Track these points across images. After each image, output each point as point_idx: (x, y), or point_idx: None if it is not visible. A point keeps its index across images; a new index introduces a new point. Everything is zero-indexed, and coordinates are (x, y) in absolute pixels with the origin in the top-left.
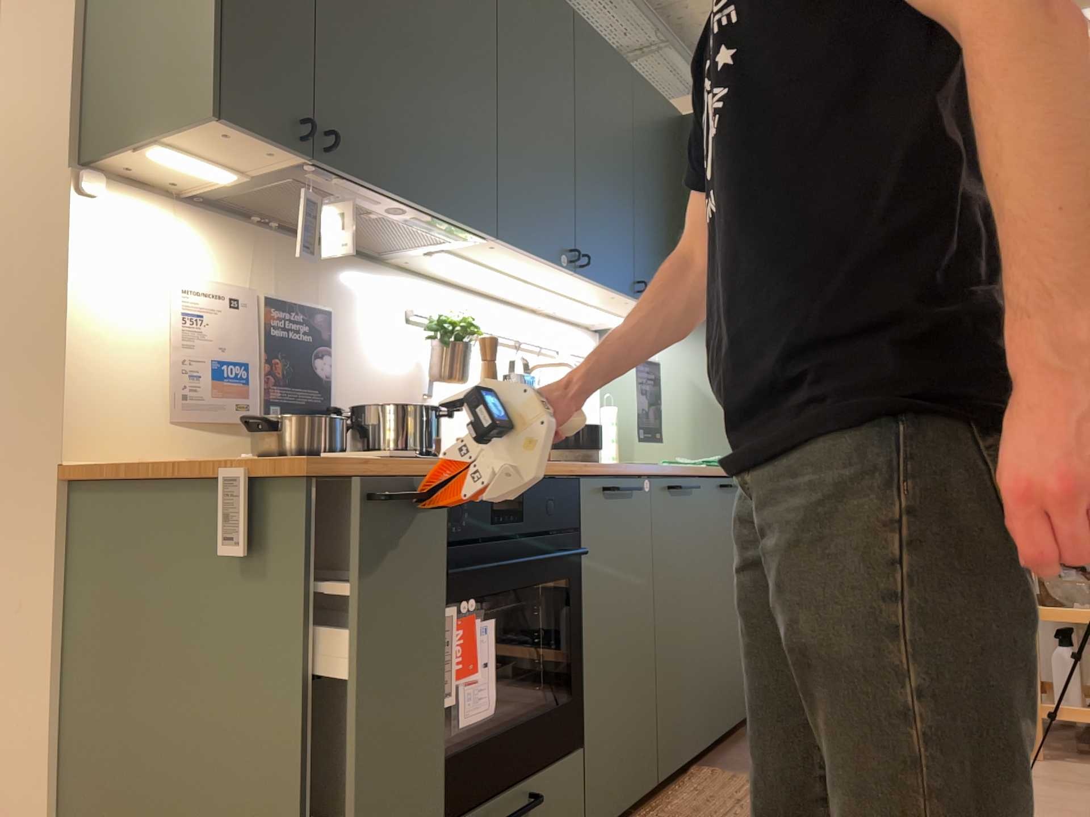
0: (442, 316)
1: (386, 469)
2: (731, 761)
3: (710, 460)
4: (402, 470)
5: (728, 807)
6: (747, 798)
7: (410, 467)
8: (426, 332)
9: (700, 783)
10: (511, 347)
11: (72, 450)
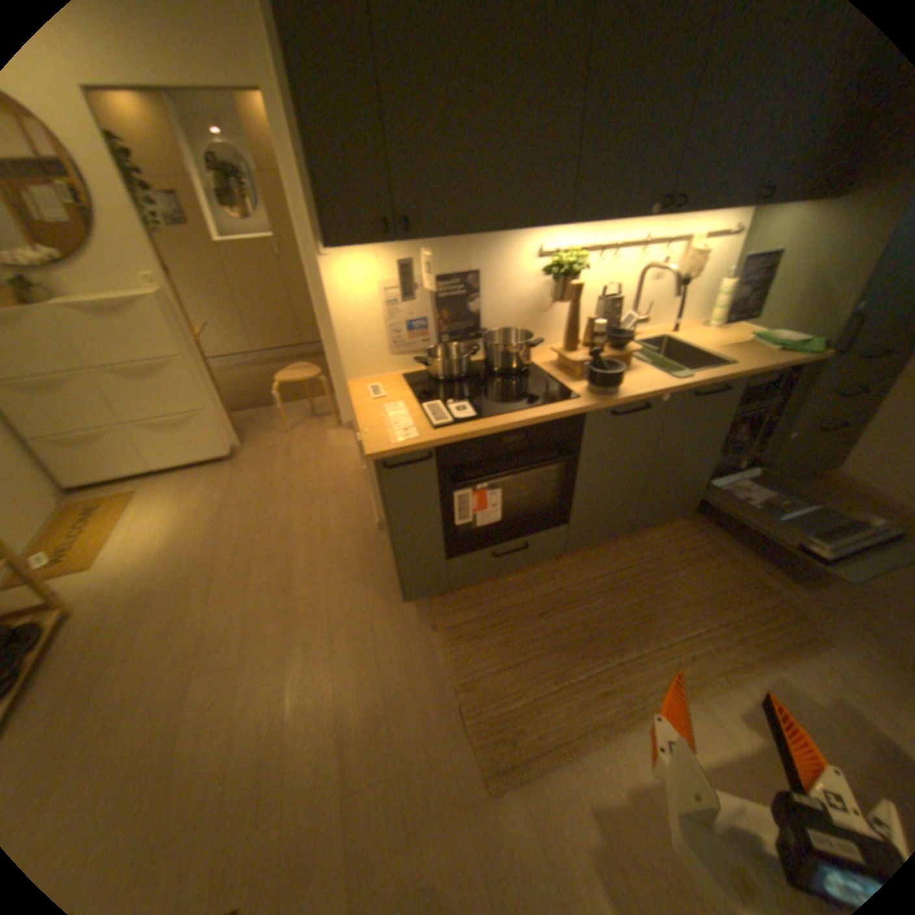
0: (560, 255)
1: (419, 447)
2: (710, 519)
3: (797, 335)
4: (434, 441)
5: (671, 553)
6: (689, 551)
7: (434, 443)
8: (545, 270)
9: (673, 529)
10: (645, 241)
11: (349, 375)
